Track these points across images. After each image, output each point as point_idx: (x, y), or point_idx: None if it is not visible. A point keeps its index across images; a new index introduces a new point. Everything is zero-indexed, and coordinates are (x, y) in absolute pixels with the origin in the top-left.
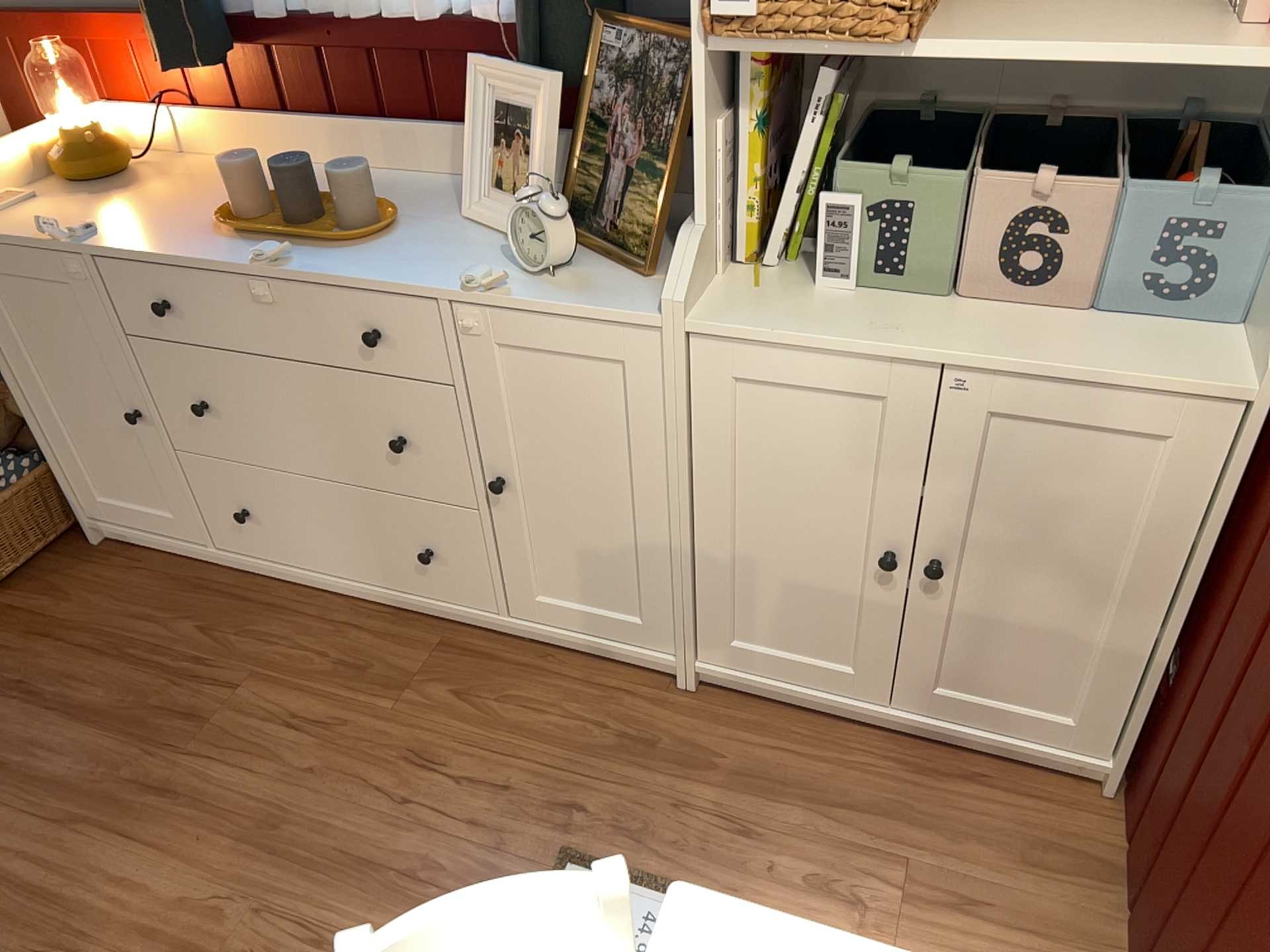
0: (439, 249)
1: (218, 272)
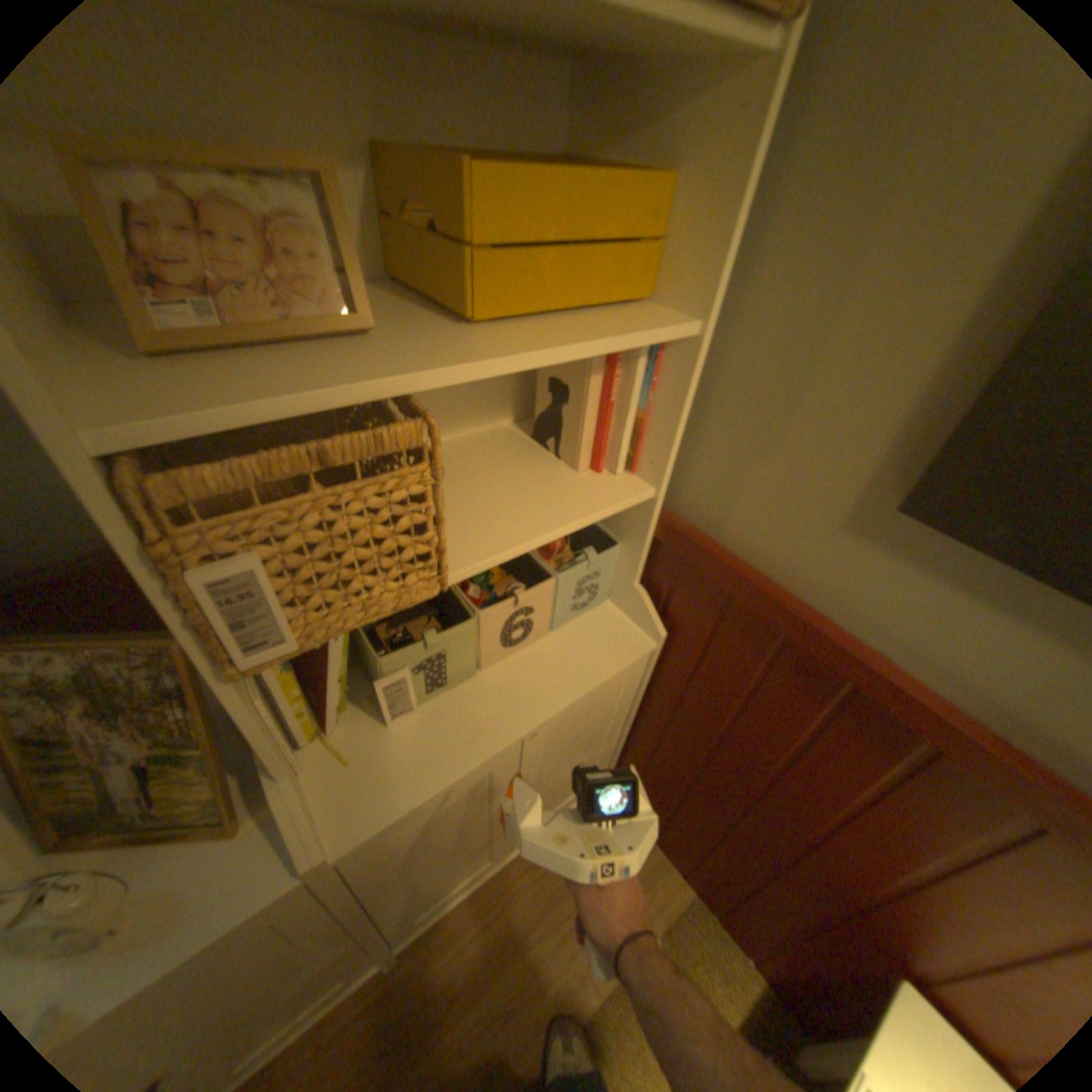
0: None
1: None
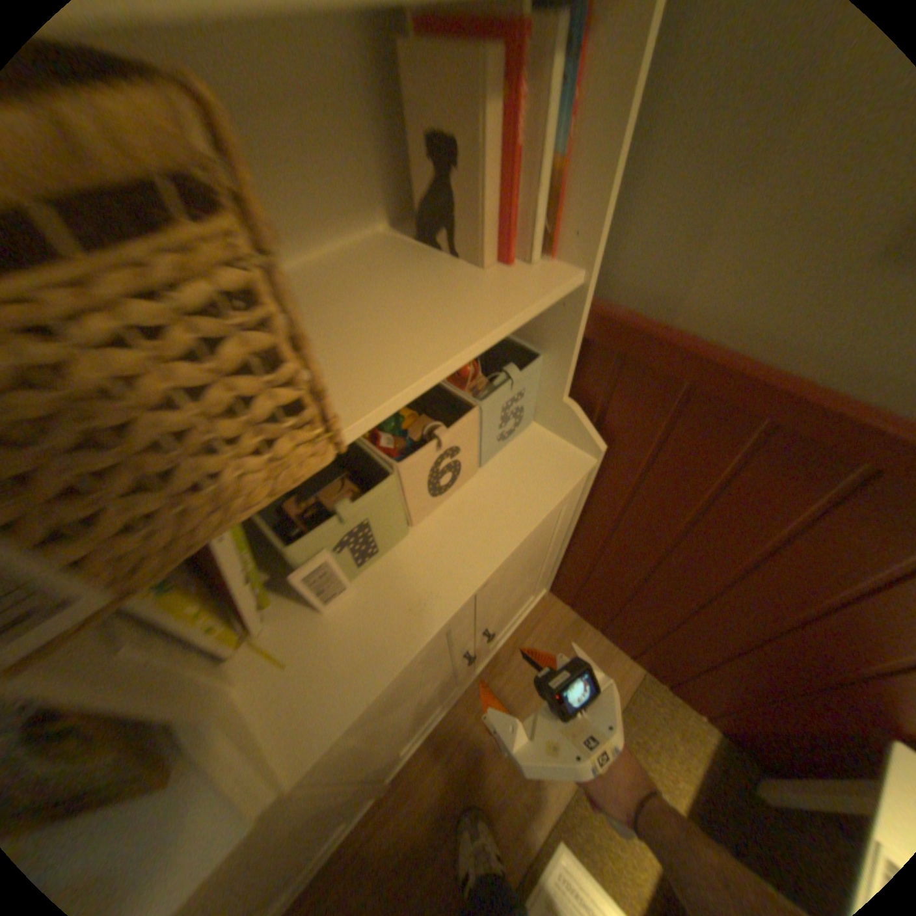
0: None
1: None
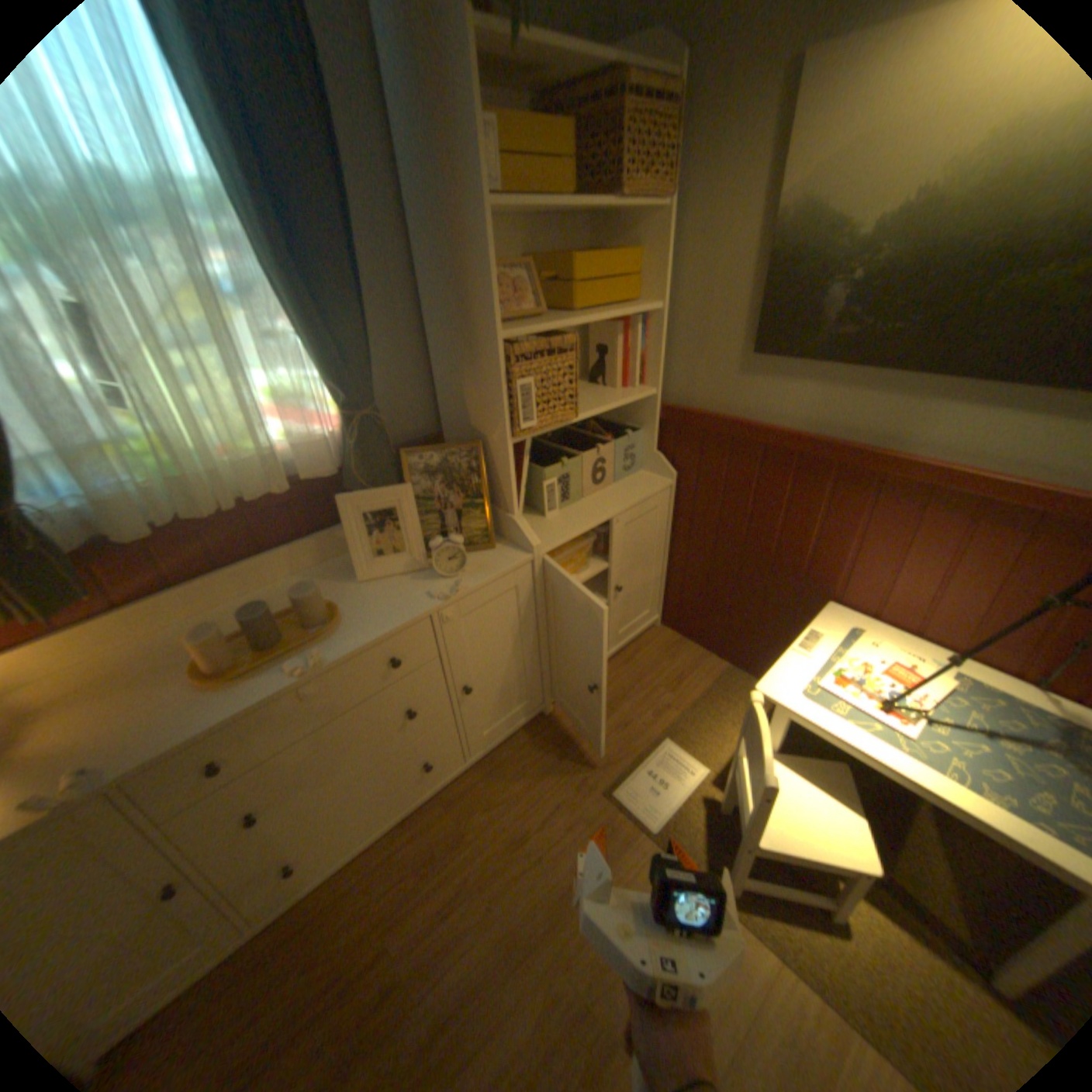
0: (377, 600)
1: (255, 706)
